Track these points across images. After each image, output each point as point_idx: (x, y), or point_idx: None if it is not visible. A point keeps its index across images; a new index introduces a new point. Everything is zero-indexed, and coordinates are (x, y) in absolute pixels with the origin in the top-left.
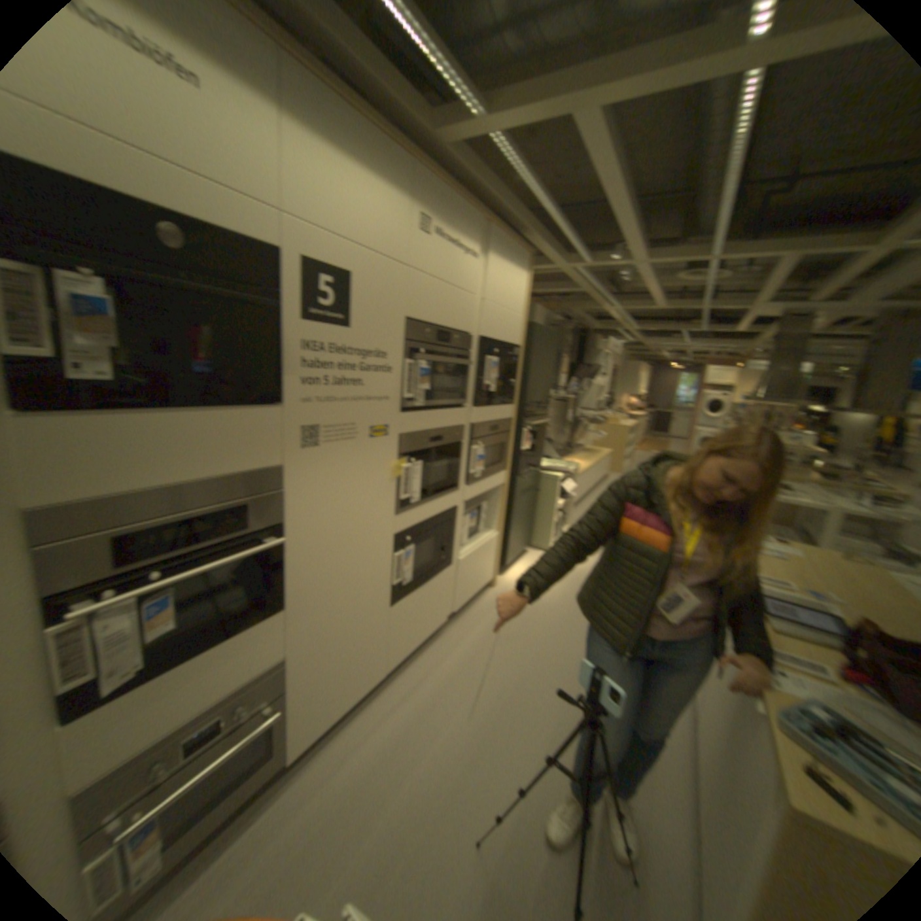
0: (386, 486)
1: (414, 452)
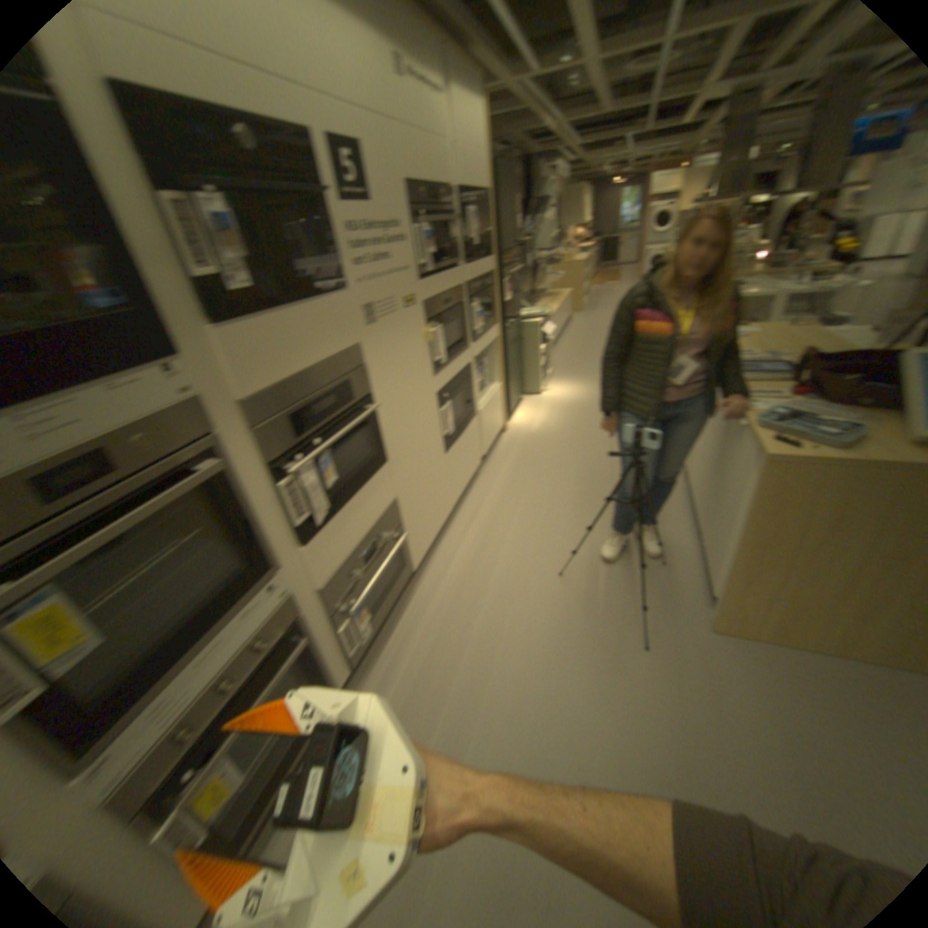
0: (427, 352)
1: (437, 317)
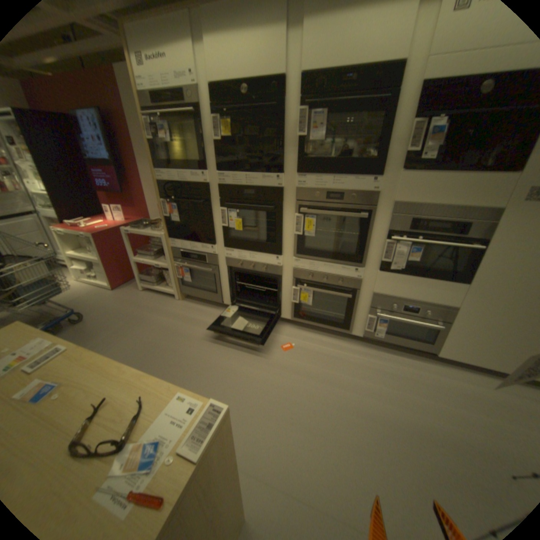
0: None
1: None
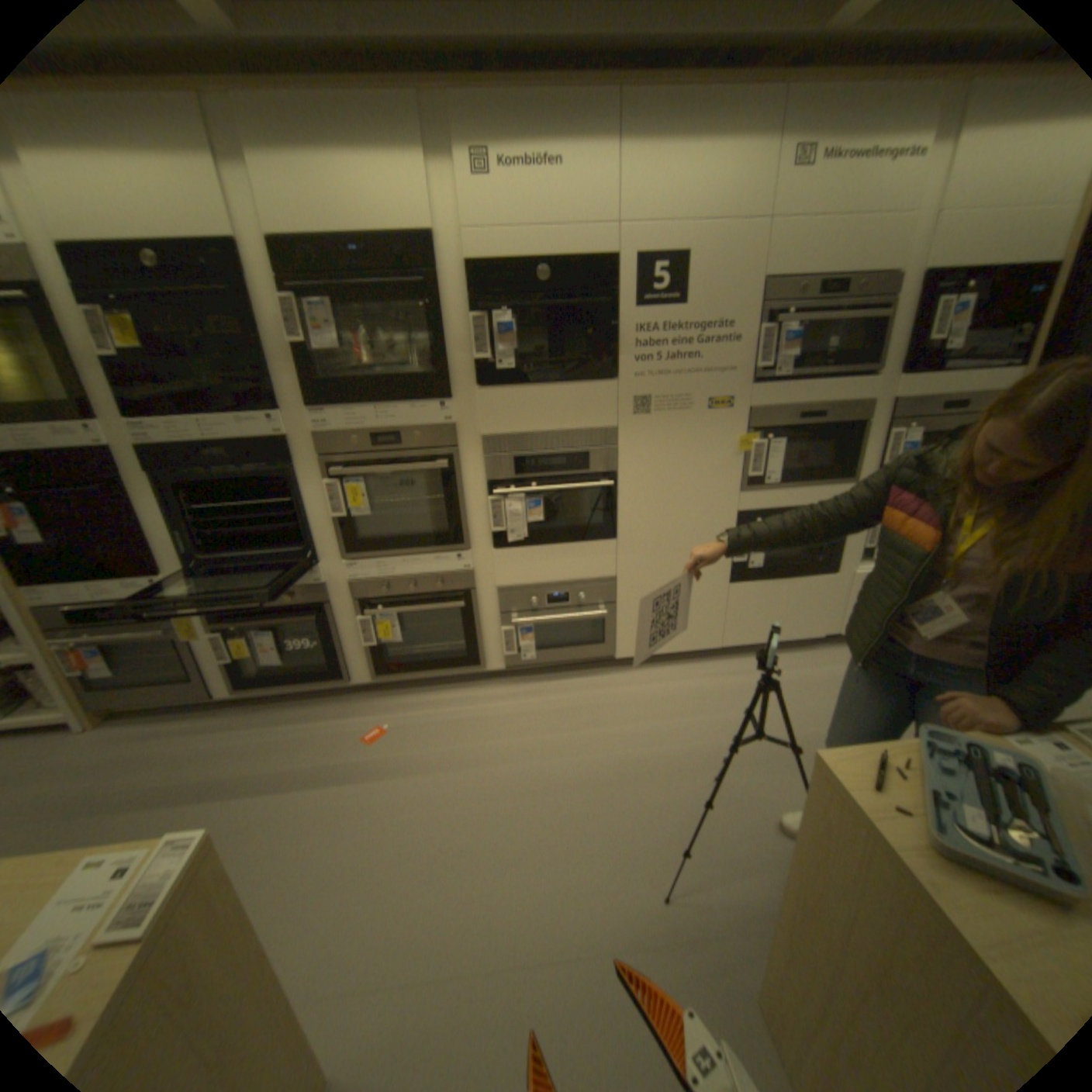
0: (731, 461)
1: (780, 429)
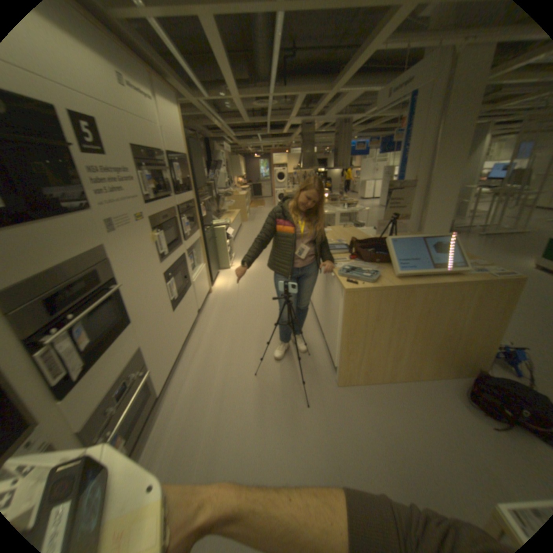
0: (154, 248)
1: (159, 226)
